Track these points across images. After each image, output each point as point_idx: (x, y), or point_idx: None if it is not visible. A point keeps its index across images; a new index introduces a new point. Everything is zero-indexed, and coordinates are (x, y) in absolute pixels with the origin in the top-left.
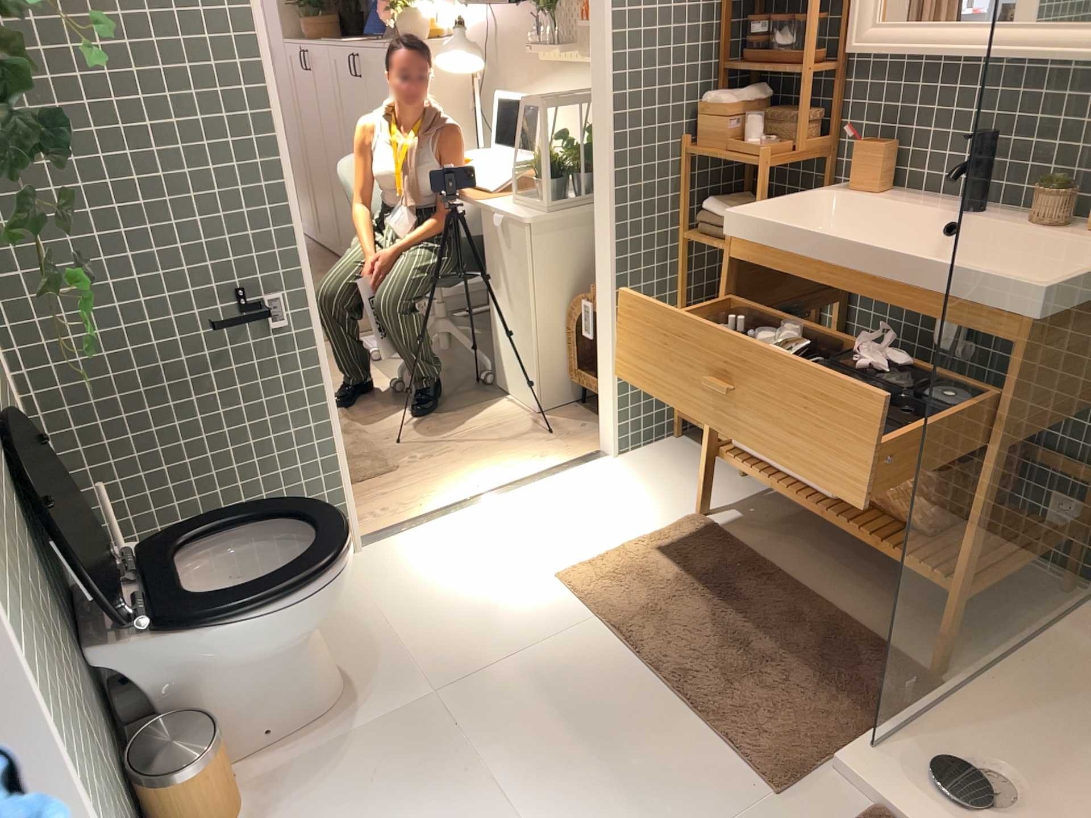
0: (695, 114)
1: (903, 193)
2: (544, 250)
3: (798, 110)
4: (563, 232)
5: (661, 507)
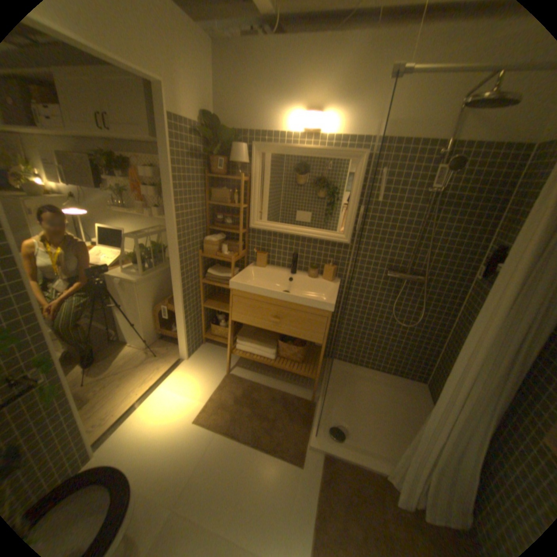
0: (202, 243)
1: (270, 266)
2: (142, 290)
3: (233, 240)
4: (149, 282)
5: (214, 375)
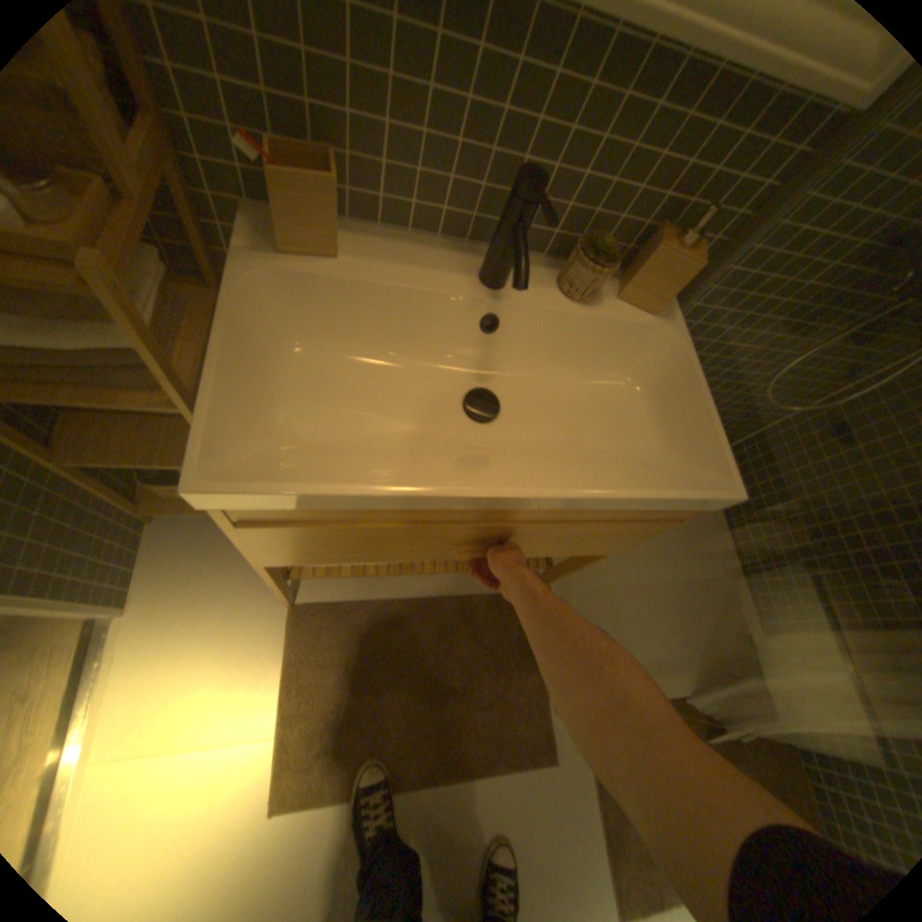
0: None
1: (350, 223)
2: None
3: None
4: None
5: (250, 629)
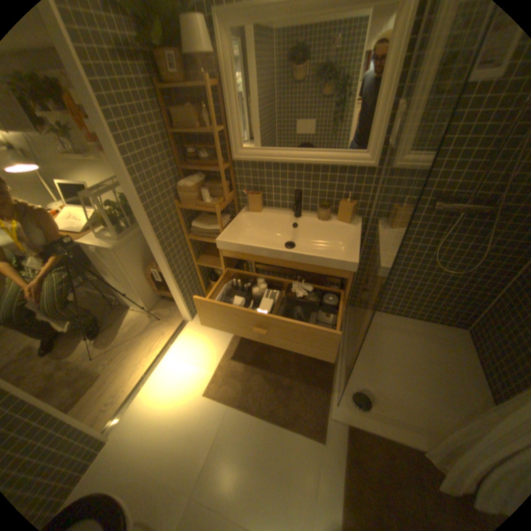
0: (175, 189)
1: (267, 207)
2: (123, 255)
3: (215, 179)
4: (129, 244)
5: (220, 336)
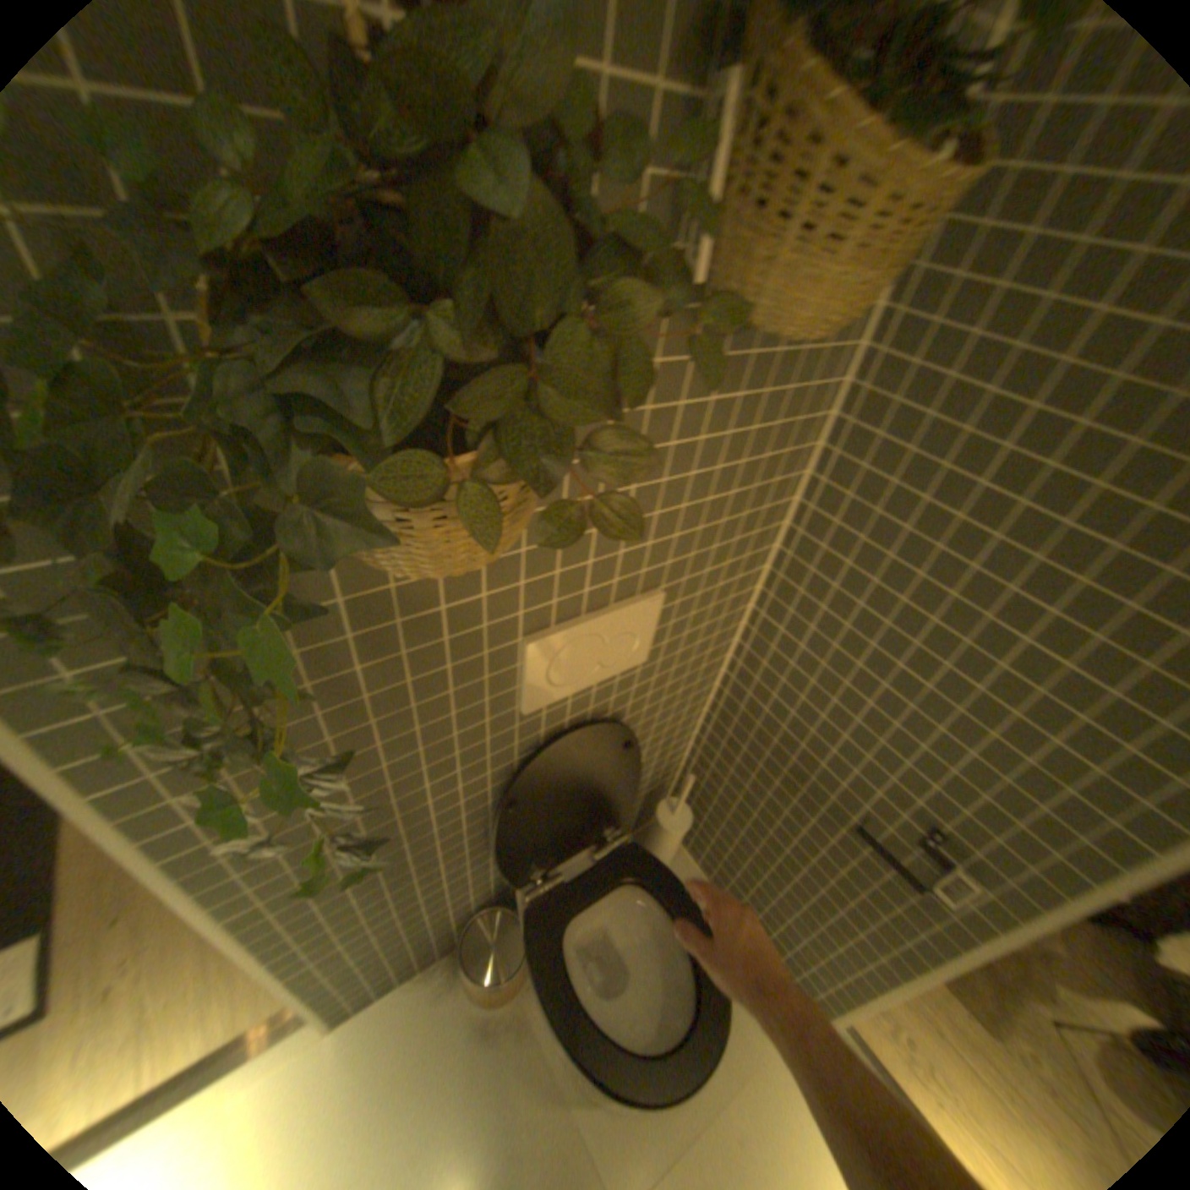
0: None
1: None
2: None
3: None
4: None
5: None
